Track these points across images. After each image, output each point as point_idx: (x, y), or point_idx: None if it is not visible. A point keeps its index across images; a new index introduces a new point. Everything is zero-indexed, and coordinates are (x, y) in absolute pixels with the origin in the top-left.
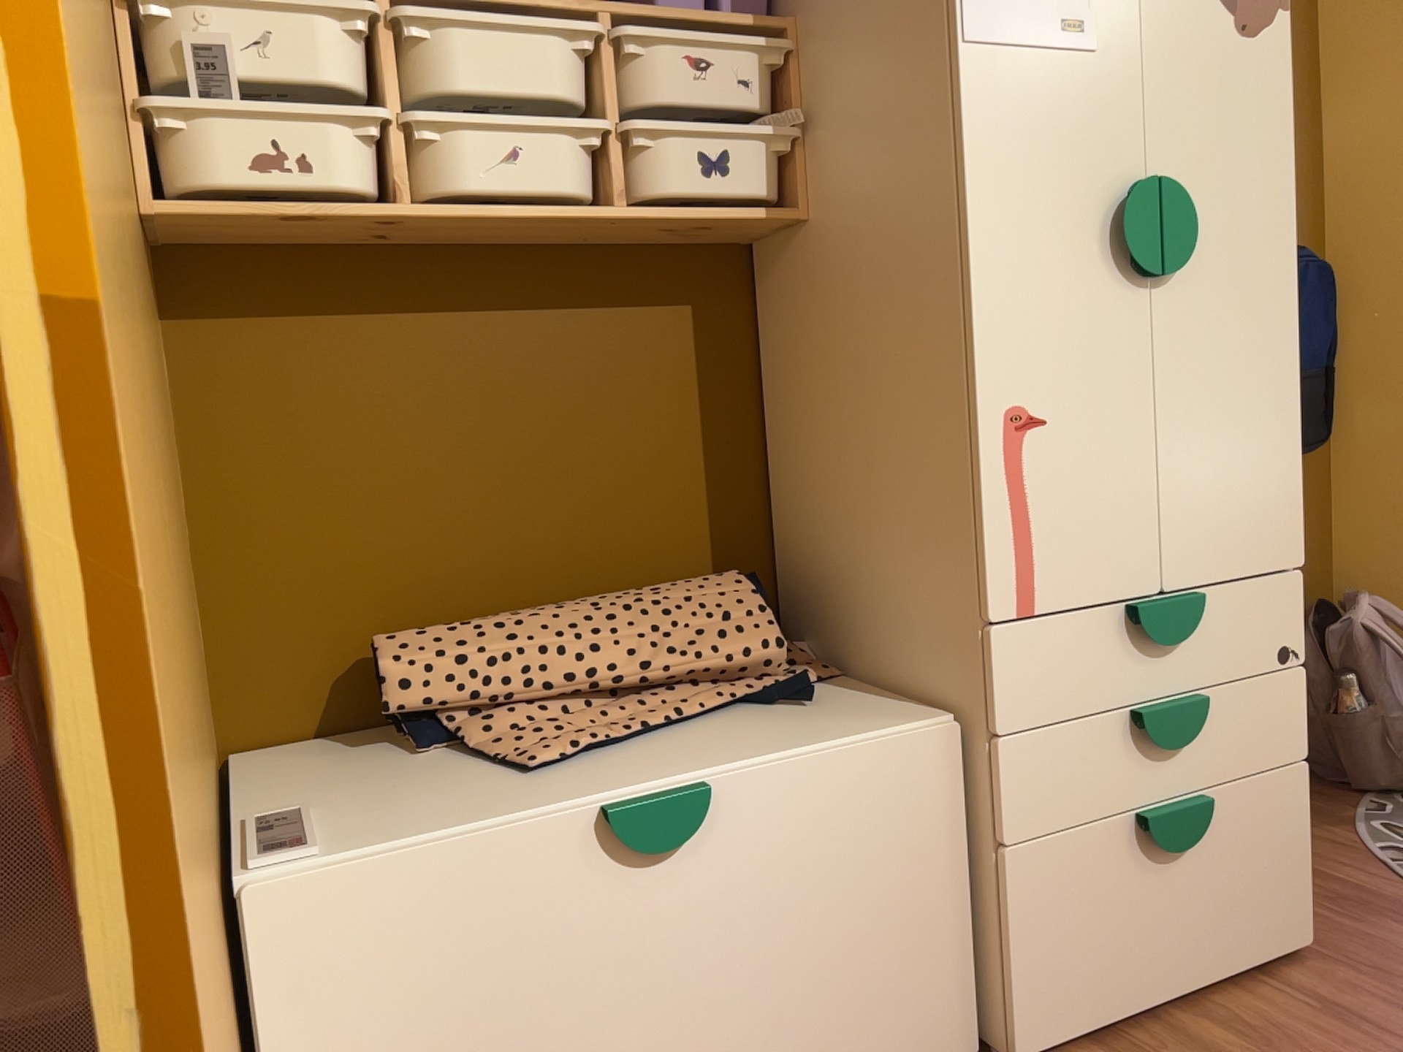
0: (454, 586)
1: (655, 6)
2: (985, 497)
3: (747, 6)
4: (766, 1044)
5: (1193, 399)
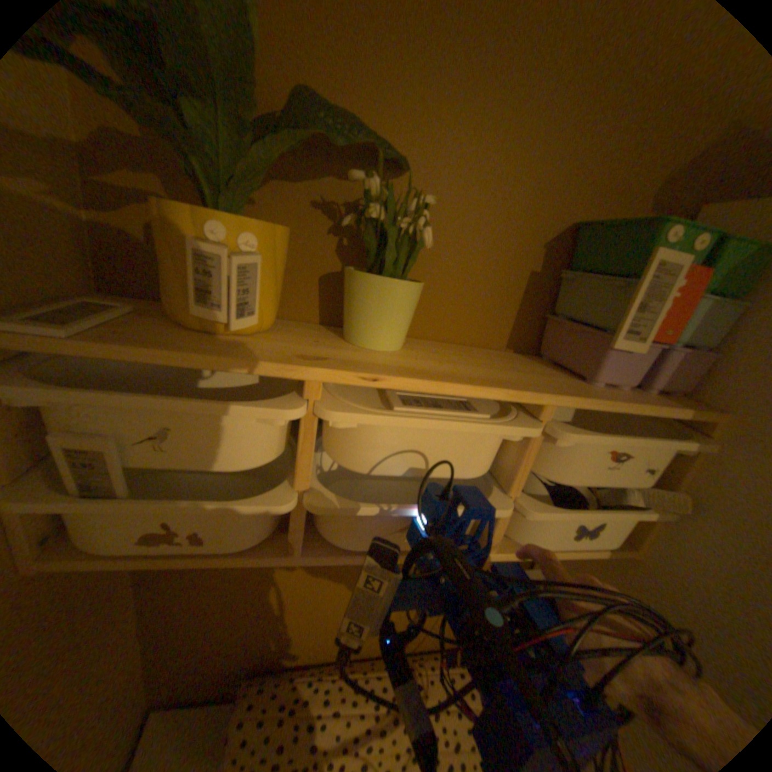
0: (303, 642)
1: (606, 396)
2: None
3: (682, 377)
4: None
5: None
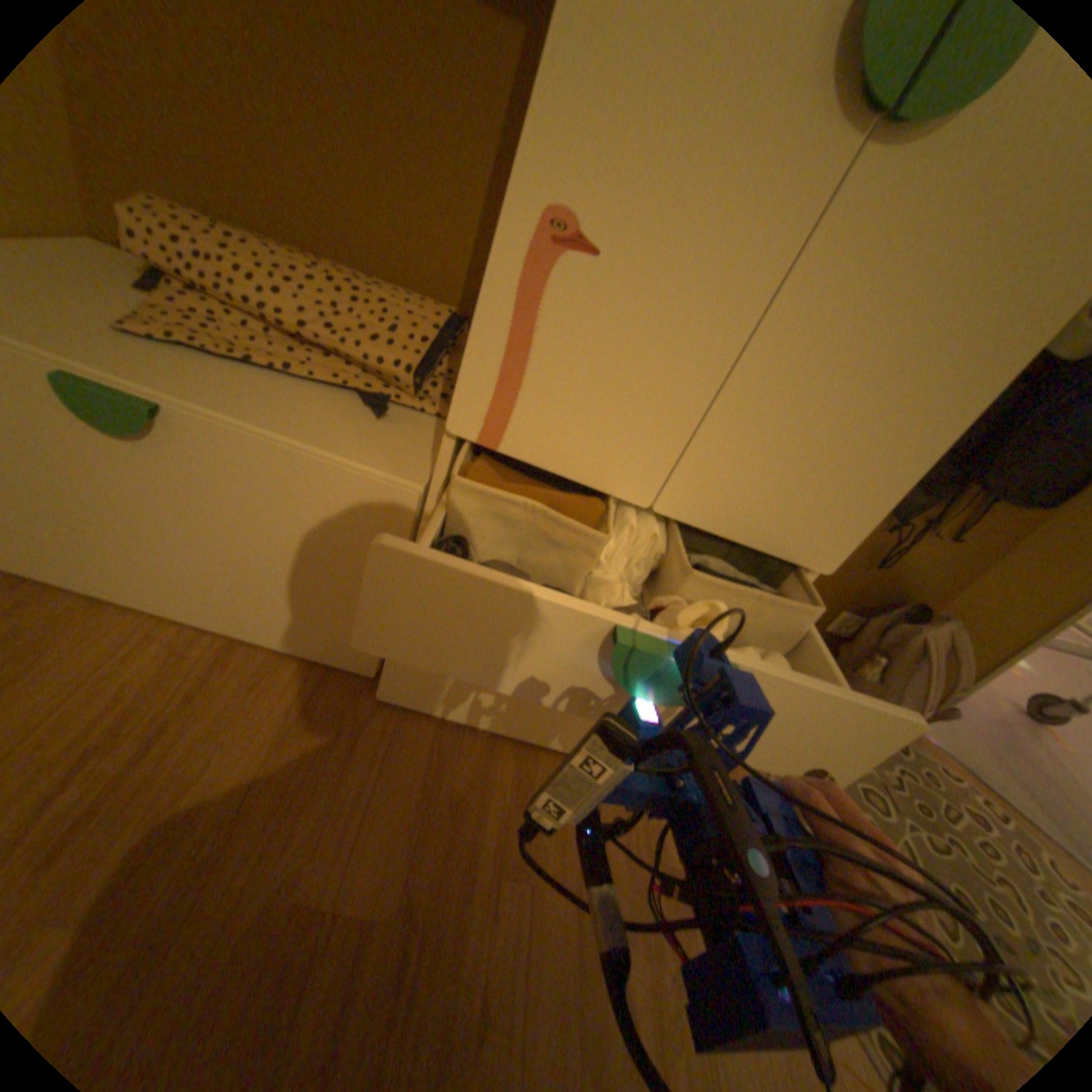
0: (257, 203)
1: None
2: (486, 300)
3: None
4: (211, 586)
5: (817, 338)
